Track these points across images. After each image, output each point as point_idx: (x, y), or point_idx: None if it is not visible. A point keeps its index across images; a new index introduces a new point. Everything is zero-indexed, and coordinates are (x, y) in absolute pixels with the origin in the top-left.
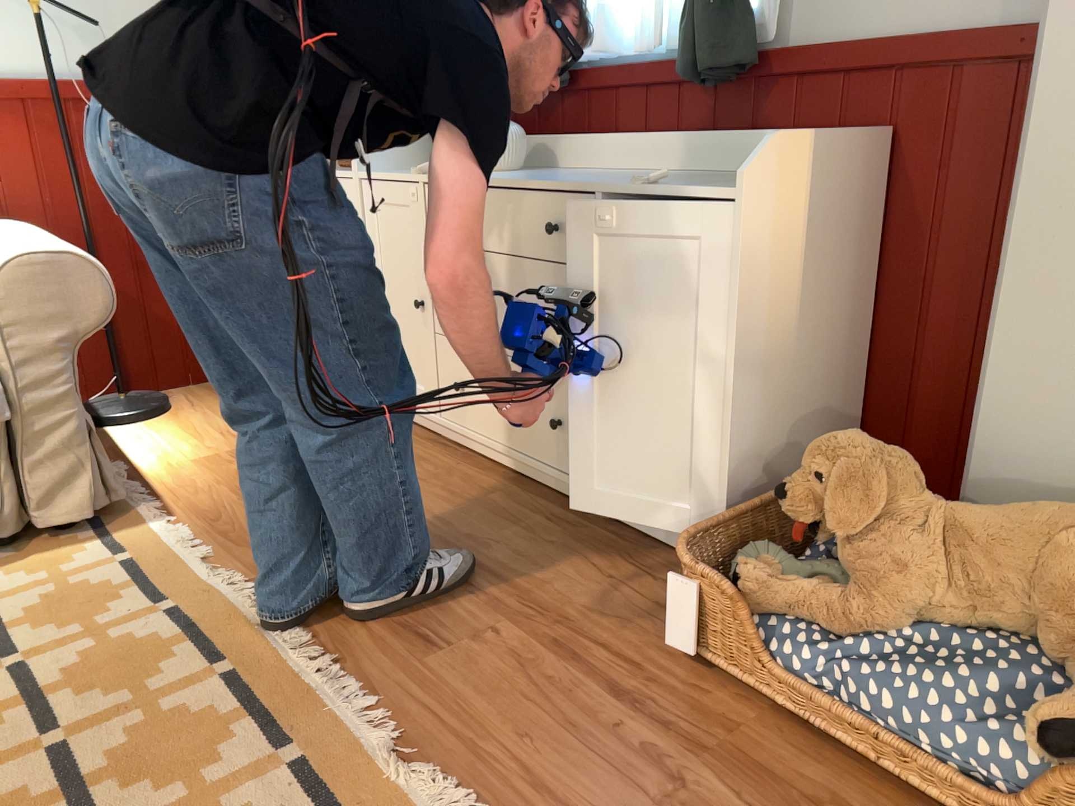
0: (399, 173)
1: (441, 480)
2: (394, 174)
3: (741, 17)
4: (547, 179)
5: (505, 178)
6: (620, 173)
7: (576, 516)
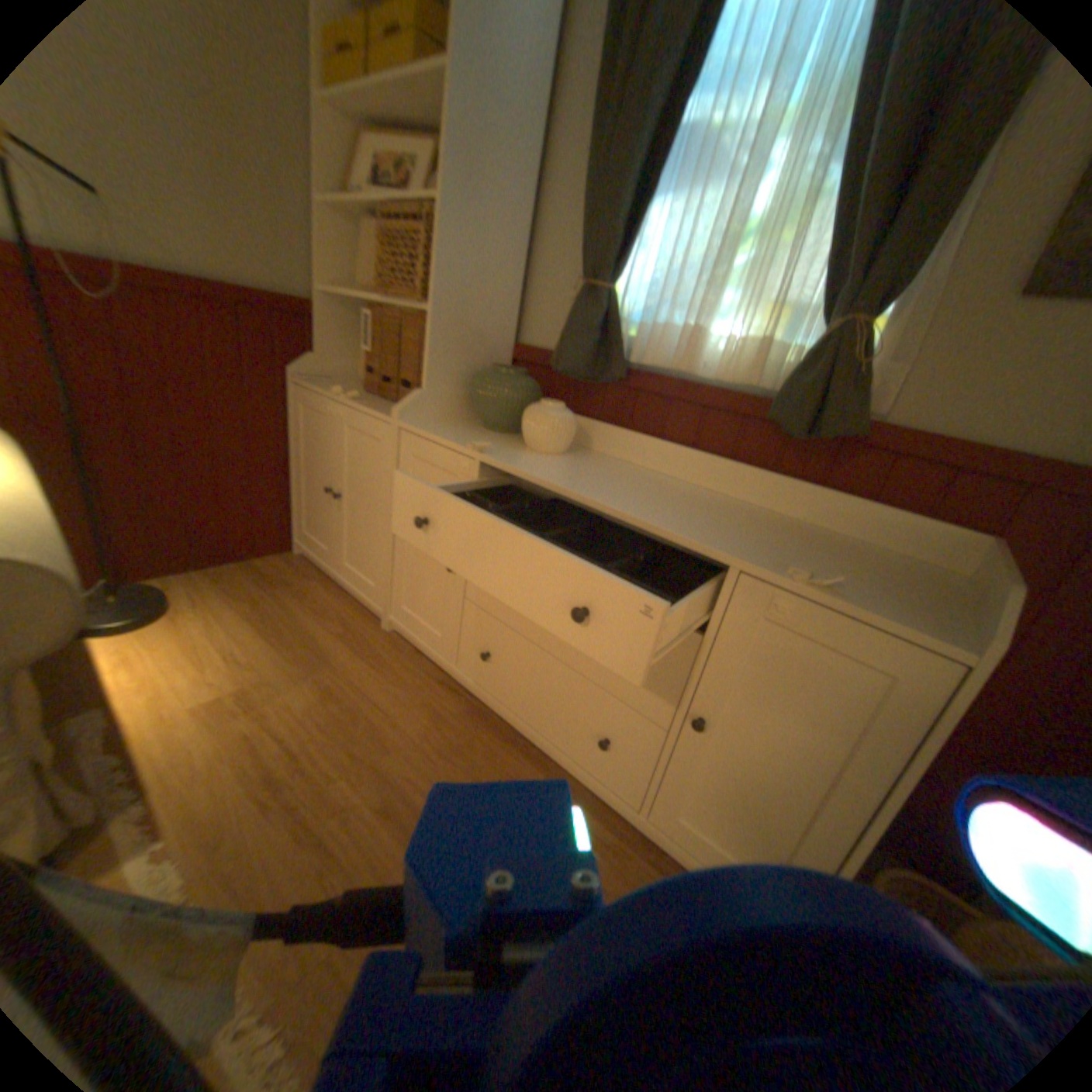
0: (442, 428)
1: (467, 758)
2: (440, 432)
3: (870, 383)
4: (642, 508)
5: (585, 486)
6: (675, 485)
7: (614, 834)
